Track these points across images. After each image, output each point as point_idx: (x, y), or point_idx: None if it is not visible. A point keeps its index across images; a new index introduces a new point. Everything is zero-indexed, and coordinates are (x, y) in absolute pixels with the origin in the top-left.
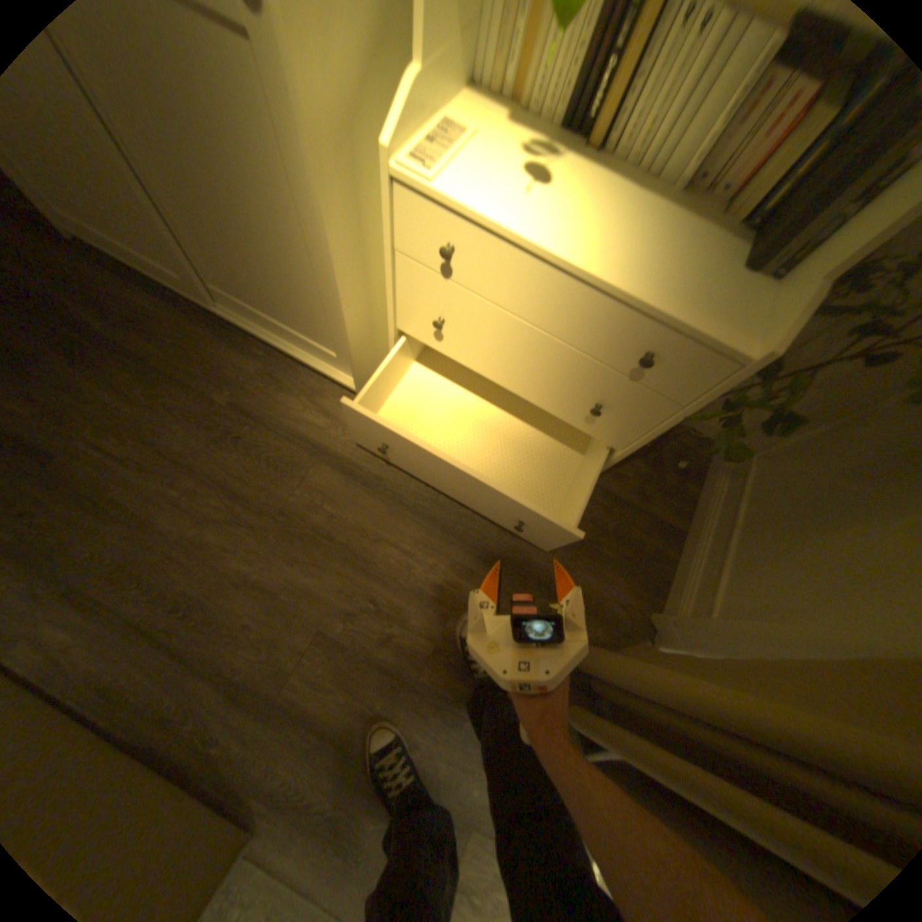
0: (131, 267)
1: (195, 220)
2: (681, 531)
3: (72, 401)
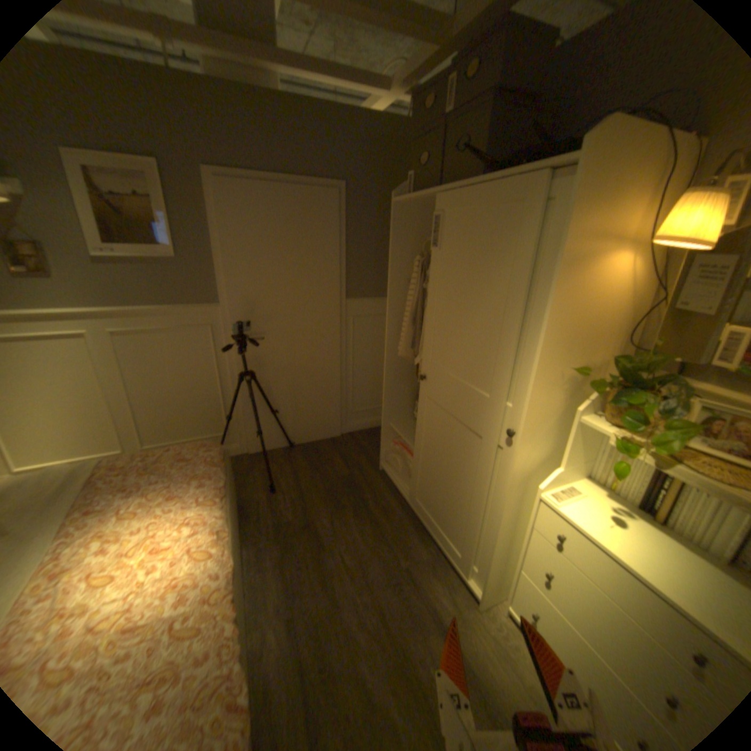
0: (397, 487)
1: (443, 482)
2: None
3: (344, 529)
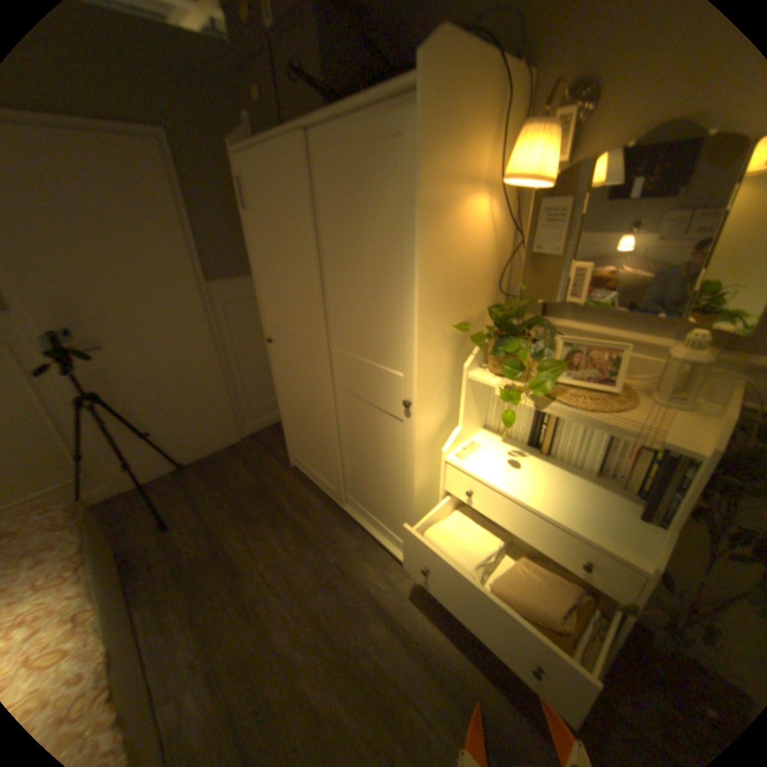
0: (312, 481)
1: (355, 466)
2: None
3: (260, 545)
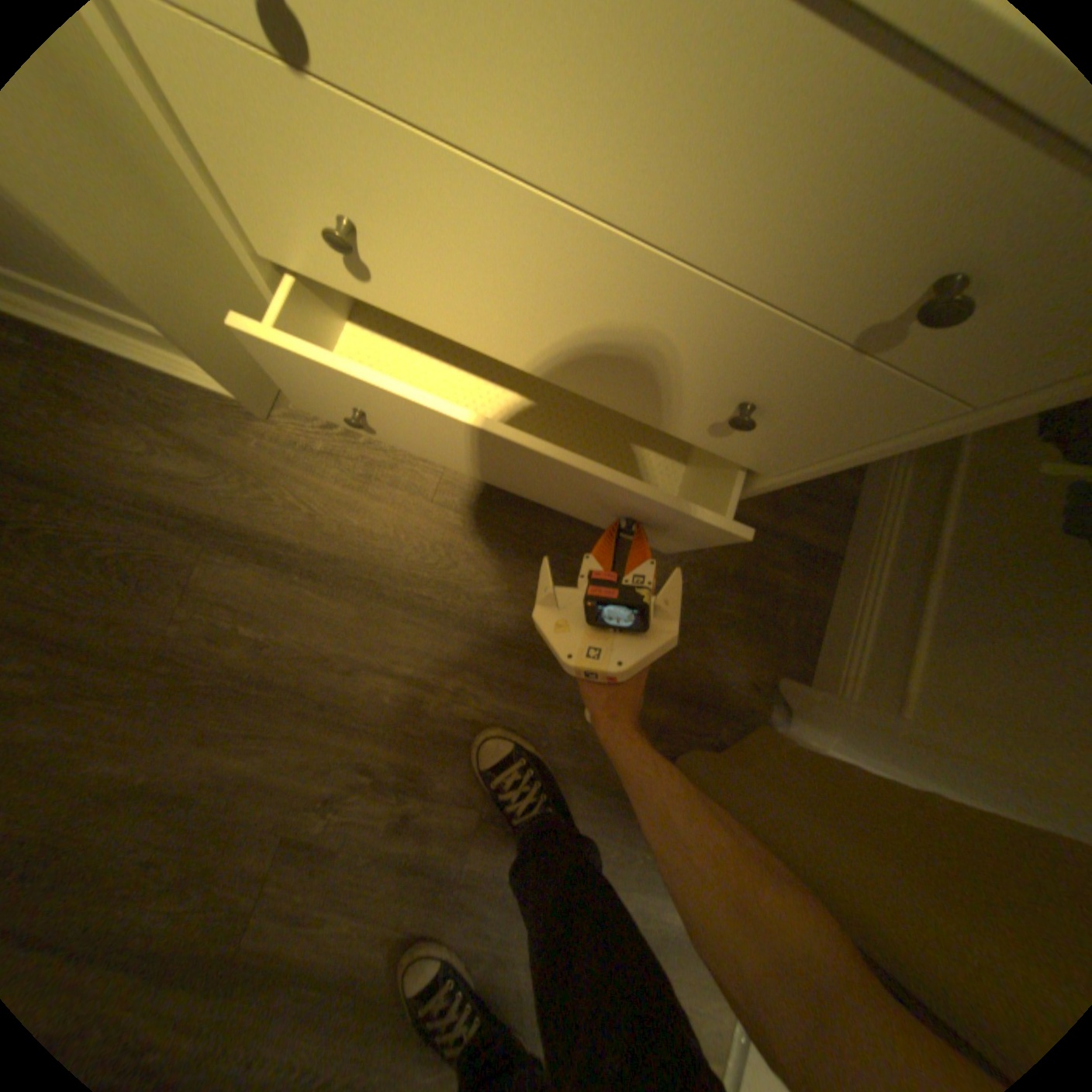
0: None
1: None
2: (835, 554)
3: None
